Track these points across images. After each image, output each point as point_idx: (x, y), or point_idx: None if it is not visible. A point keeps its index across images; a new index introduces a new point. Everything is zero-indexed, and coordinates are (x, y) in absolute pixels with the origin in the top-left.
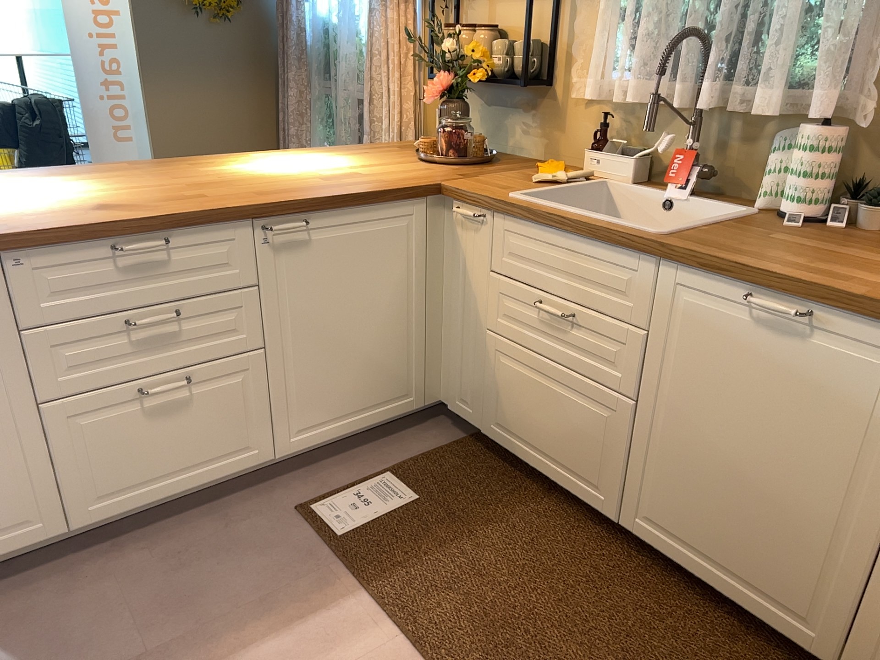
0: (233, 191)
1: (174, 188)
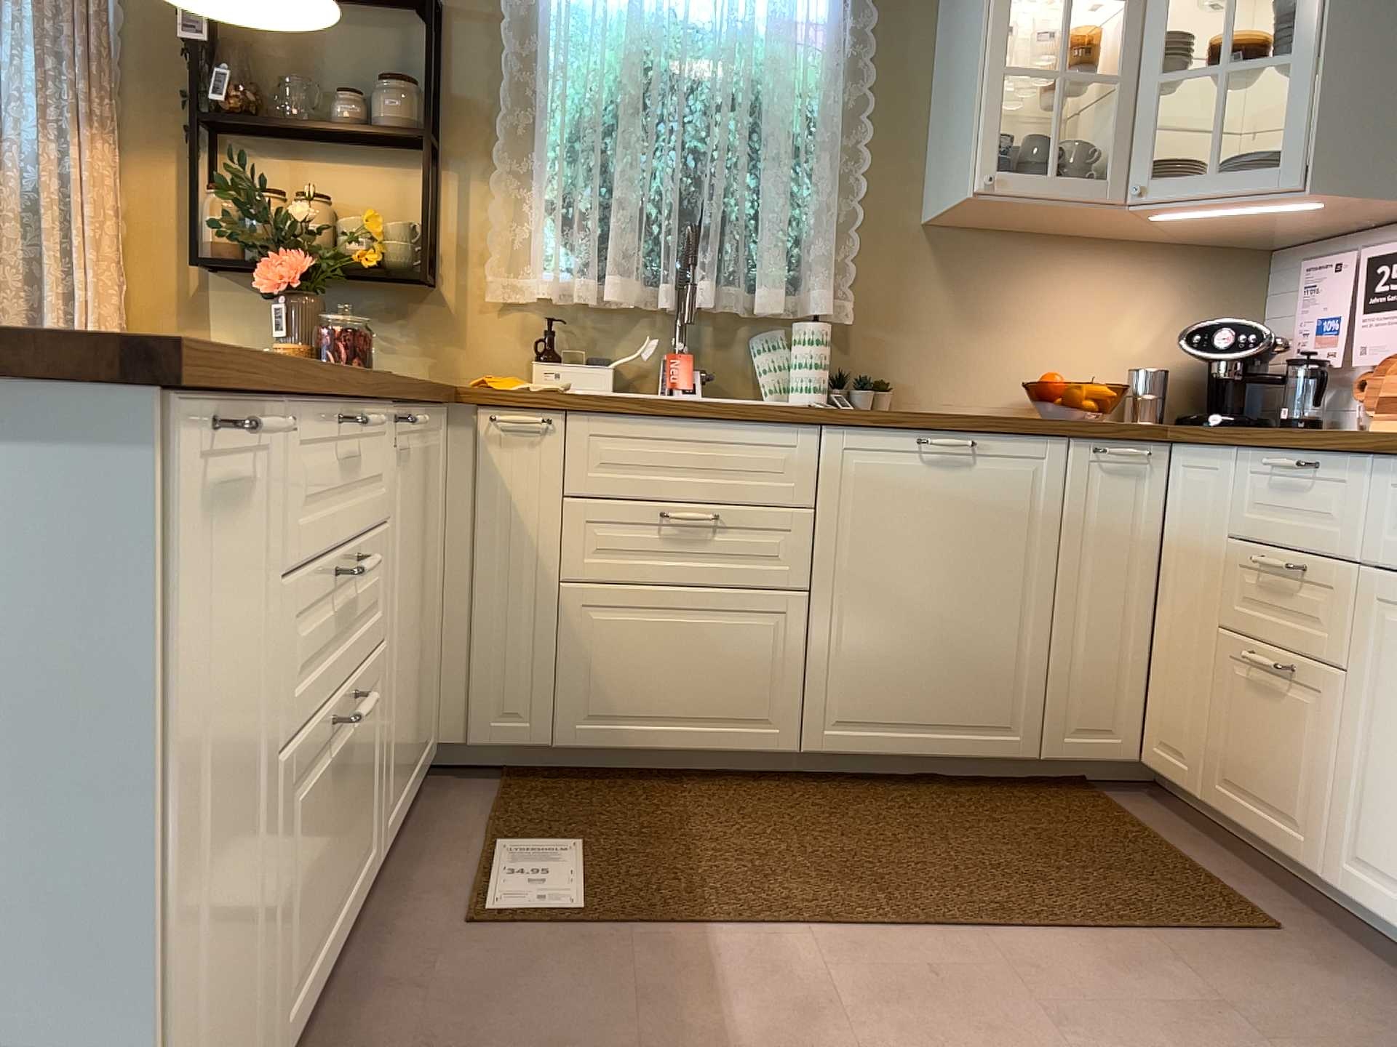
0: None
1: None
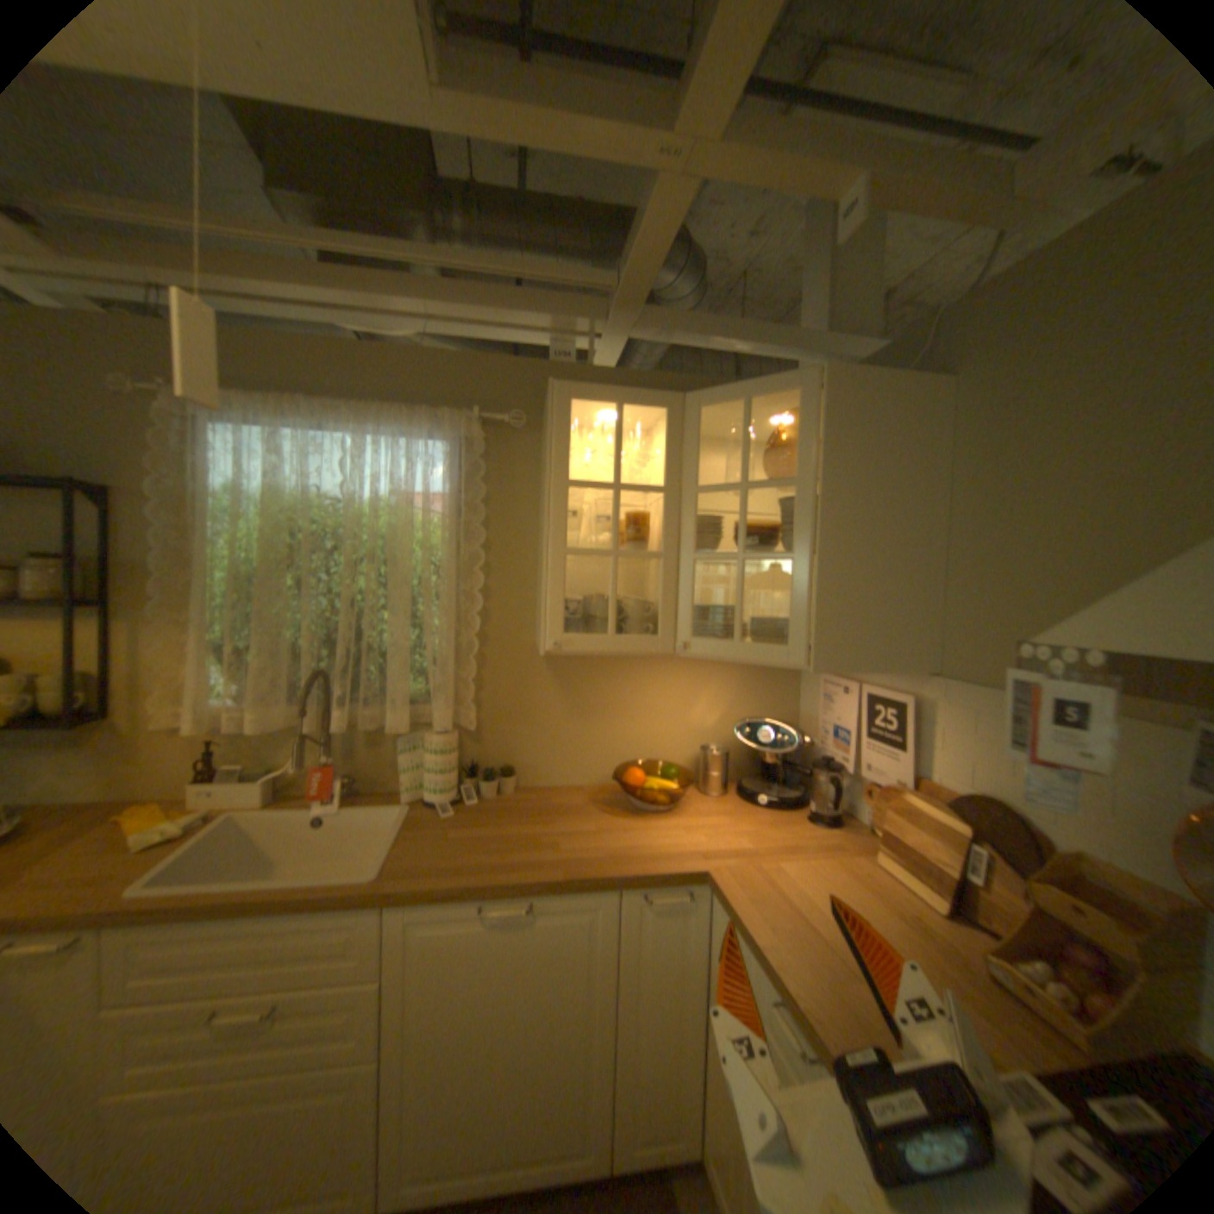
0: None
1: None
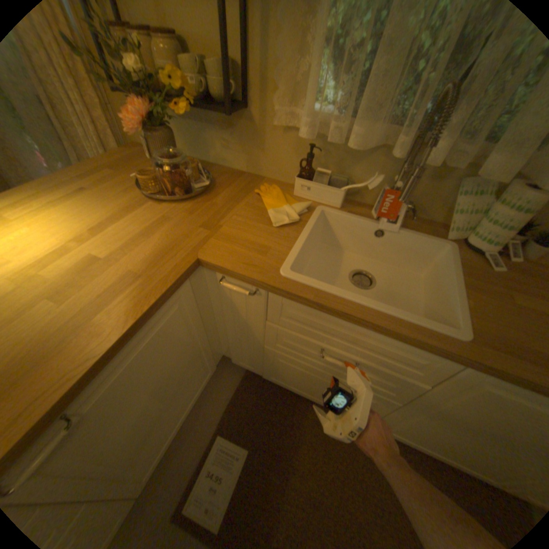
0: None
1: None
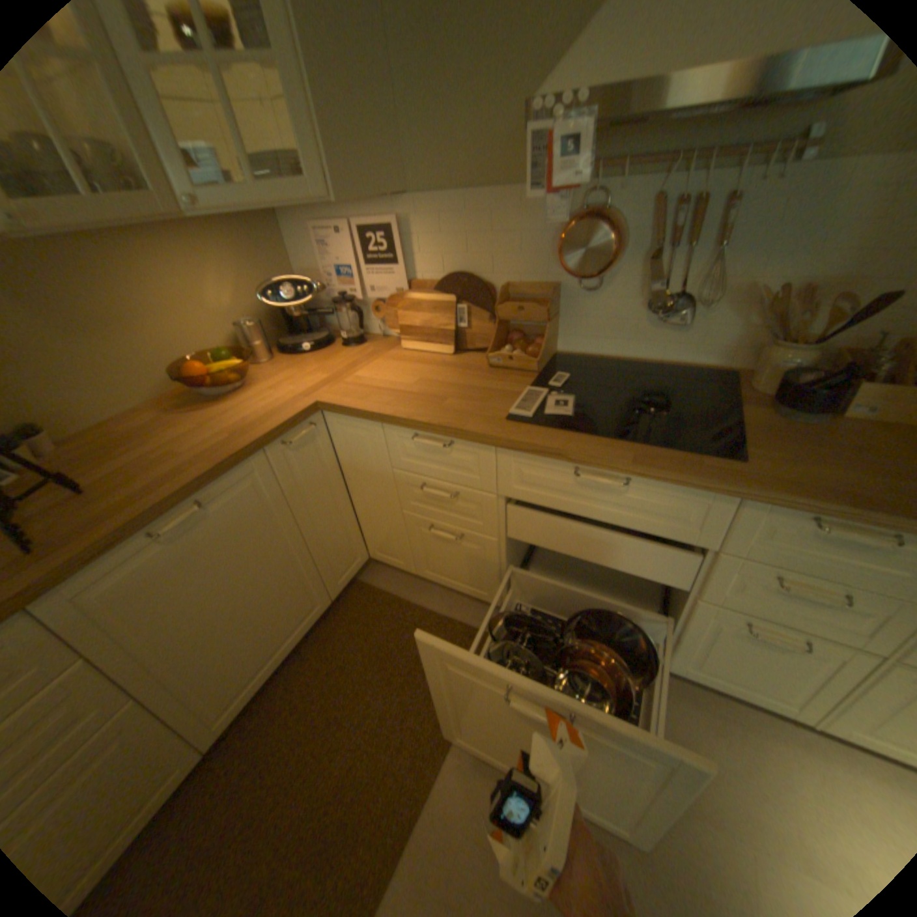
0: None
1: None
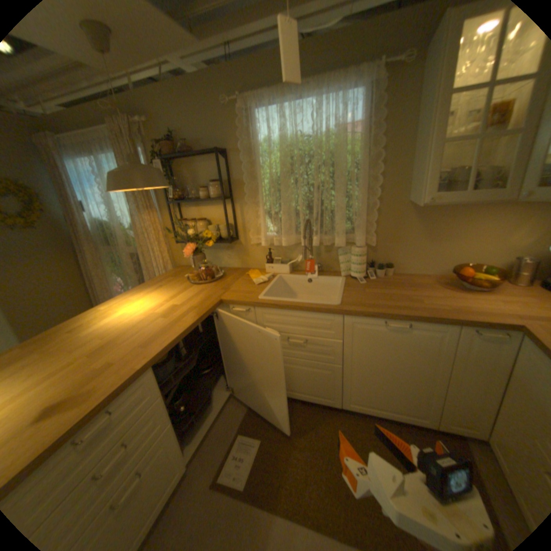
0: (123, 350)
1: (80, 364)
